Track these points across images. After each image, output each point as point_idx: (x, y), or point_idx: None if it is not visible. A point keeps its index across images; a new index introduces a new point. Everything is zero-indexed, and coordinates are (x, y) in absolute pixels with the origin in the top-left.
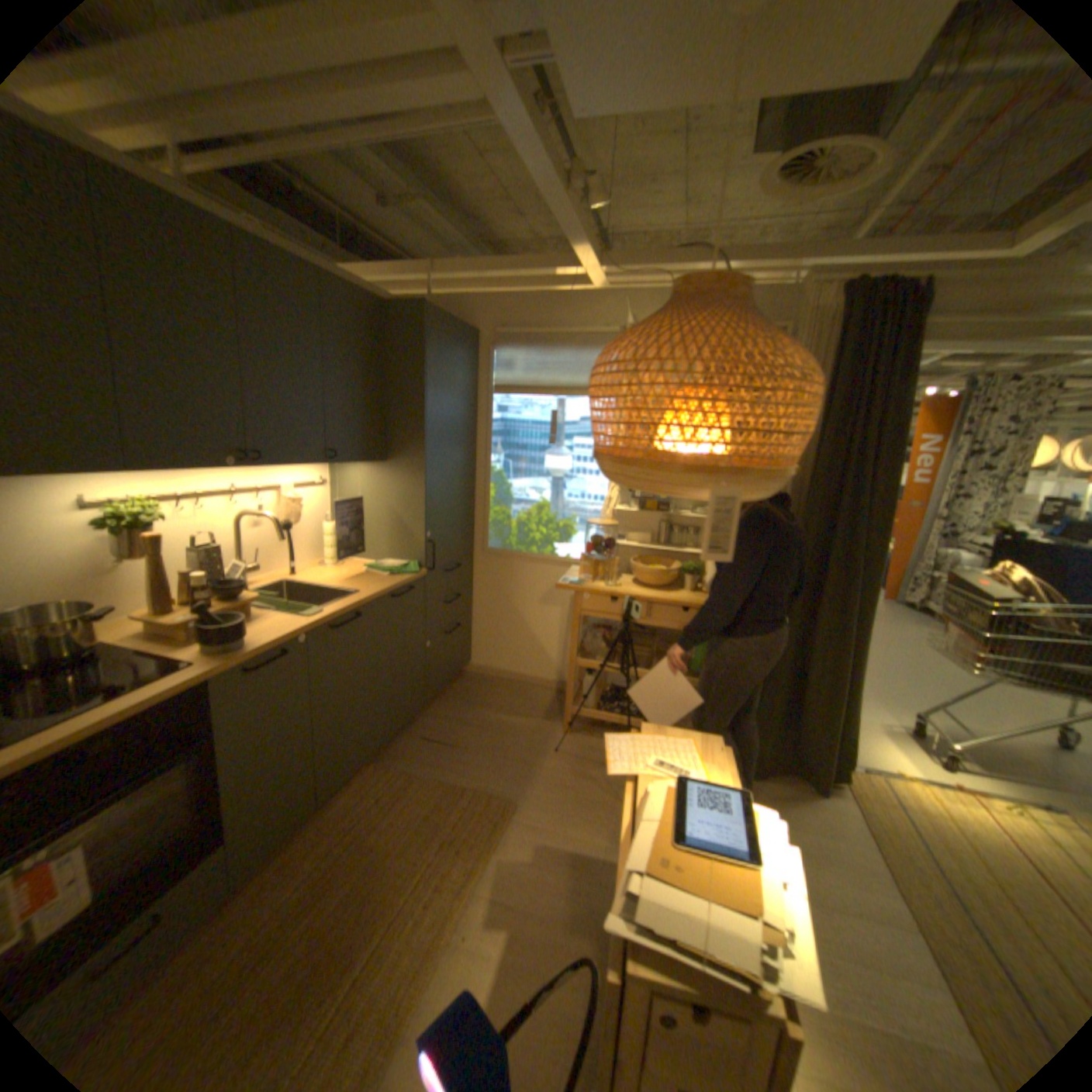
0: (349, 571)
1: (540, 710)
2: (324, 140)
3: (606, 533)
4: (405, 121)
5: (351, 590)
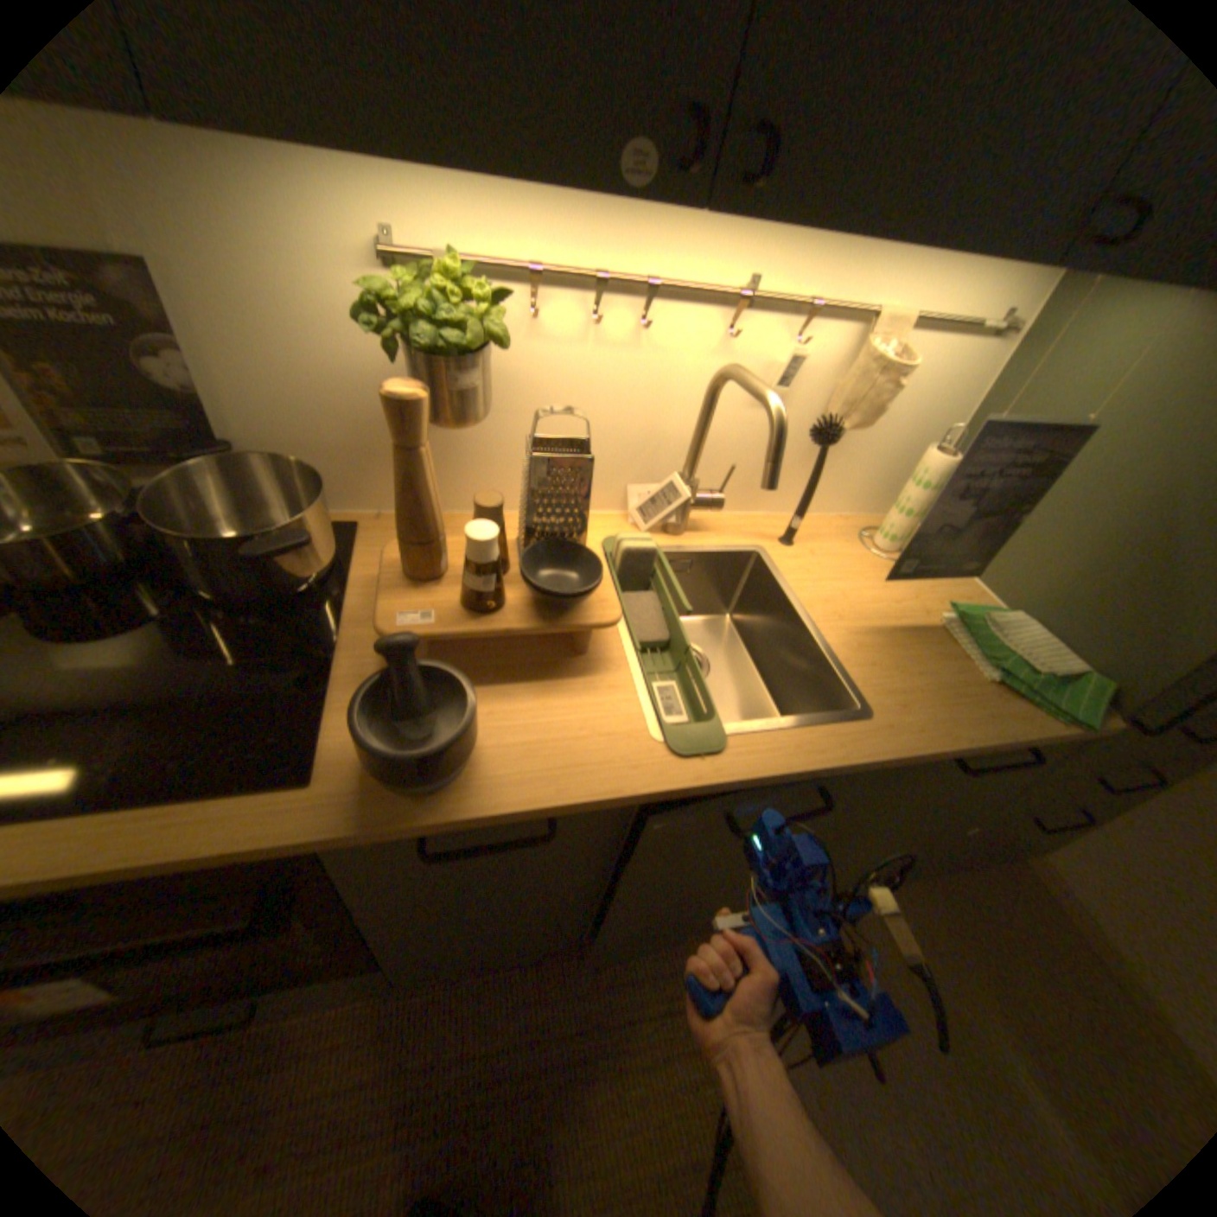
0: (911, 594)
1: None
2: None
3: None
4: None
5: (863, 684)
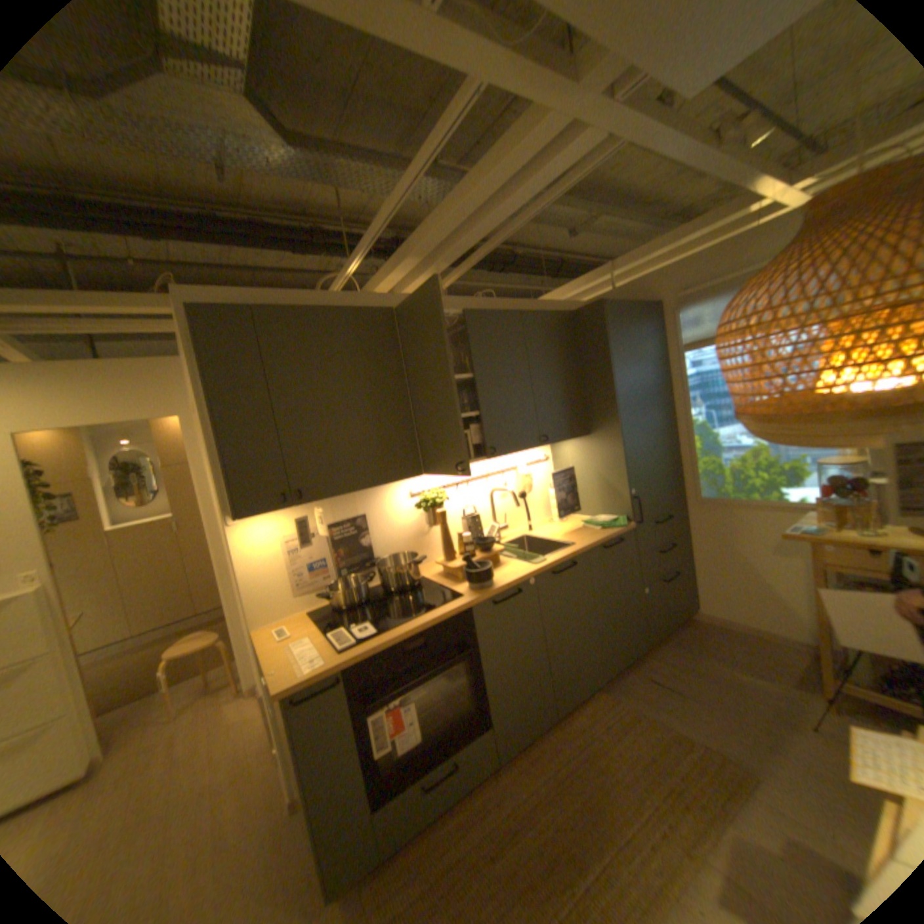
0: (570, 526)
1: (792, 676)
2: (510, 227)
3: (857, 470)
4: (557, 184)
5: (569, 542)
